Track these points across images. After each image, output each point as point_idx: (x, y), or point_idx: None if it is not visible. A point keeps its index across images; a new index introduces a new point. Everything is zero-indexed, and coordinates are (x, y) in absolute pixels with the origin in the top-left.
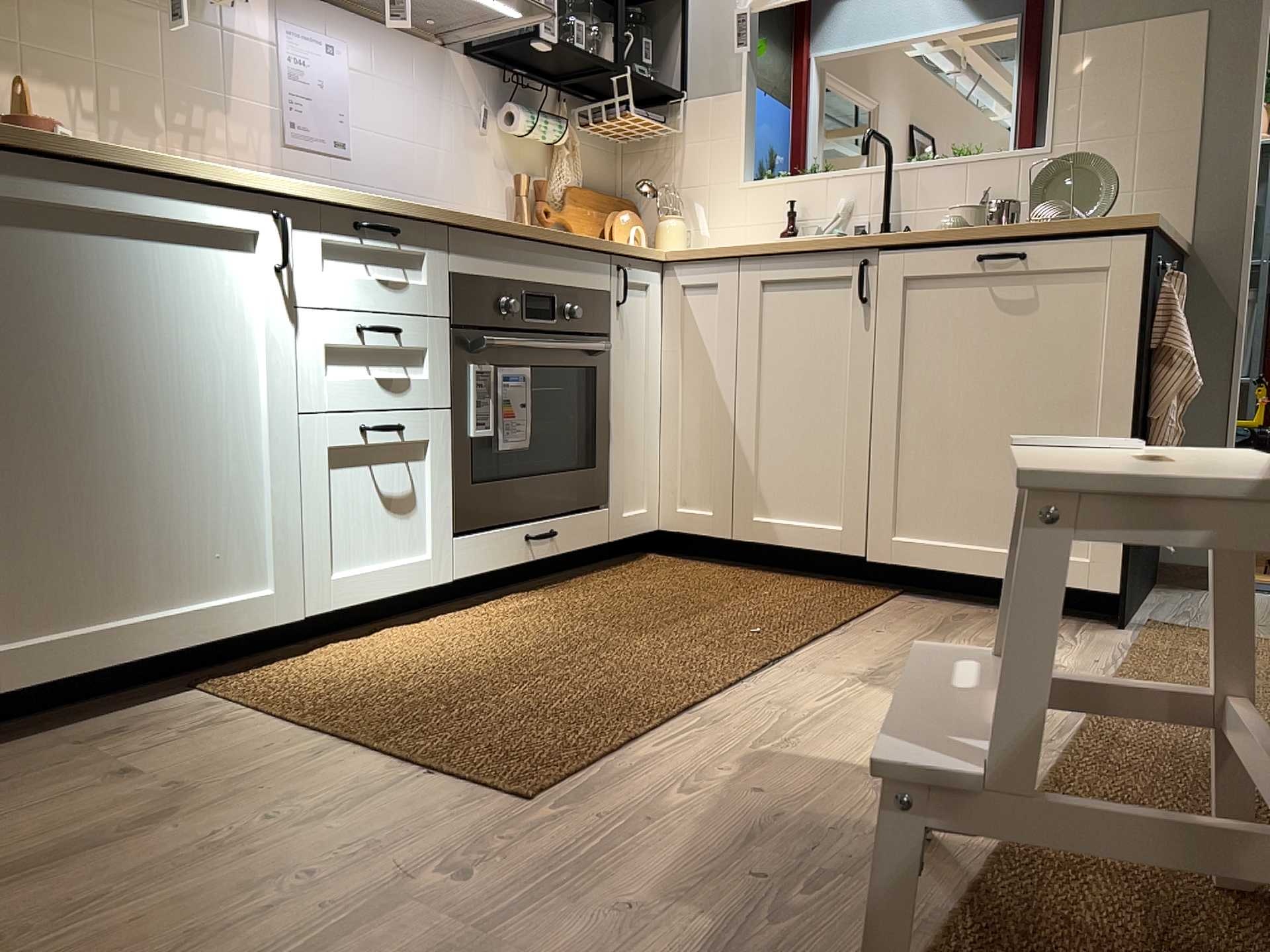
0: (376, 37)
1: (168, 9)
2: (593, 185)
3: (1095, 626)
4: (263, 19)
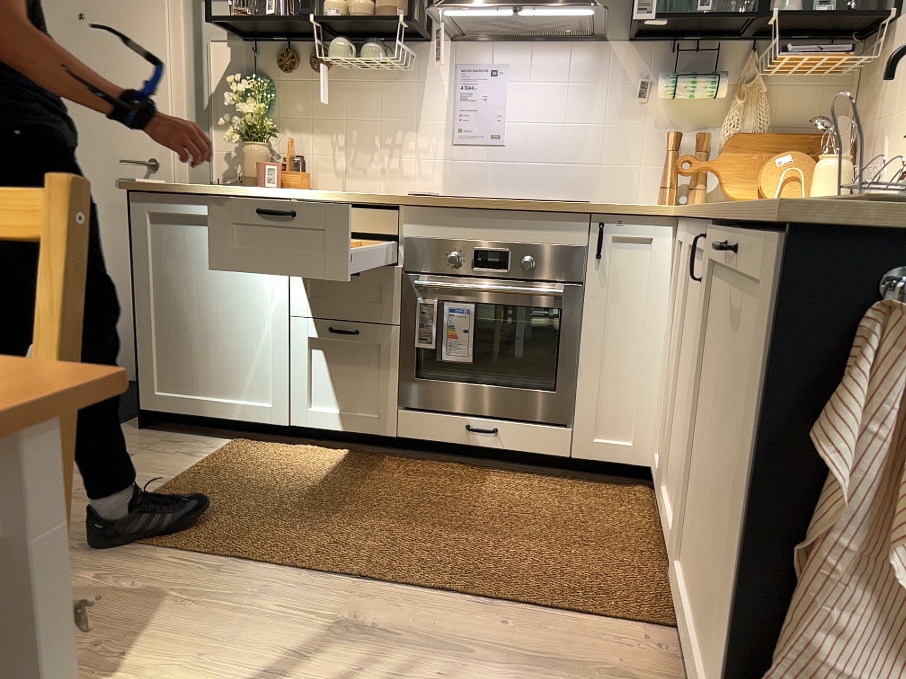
0: (531, 54)
1: (383, 79)
2: (796, 127)
3: None
4: (442, 68)
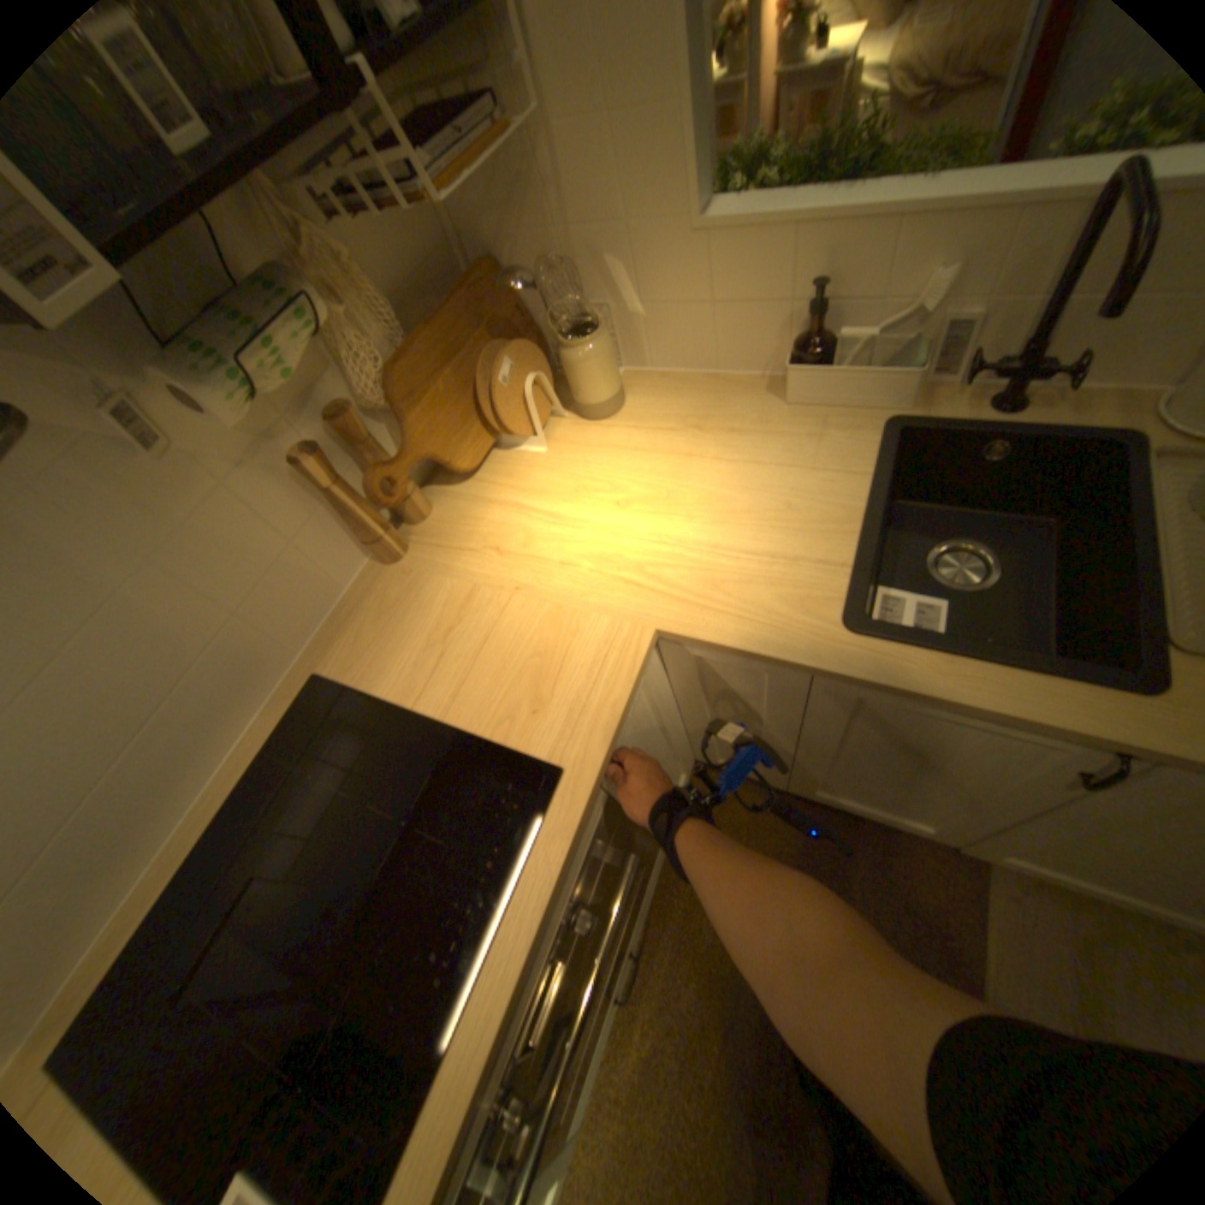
0: None
1: None
2: (402, 270)
3: None
4: None
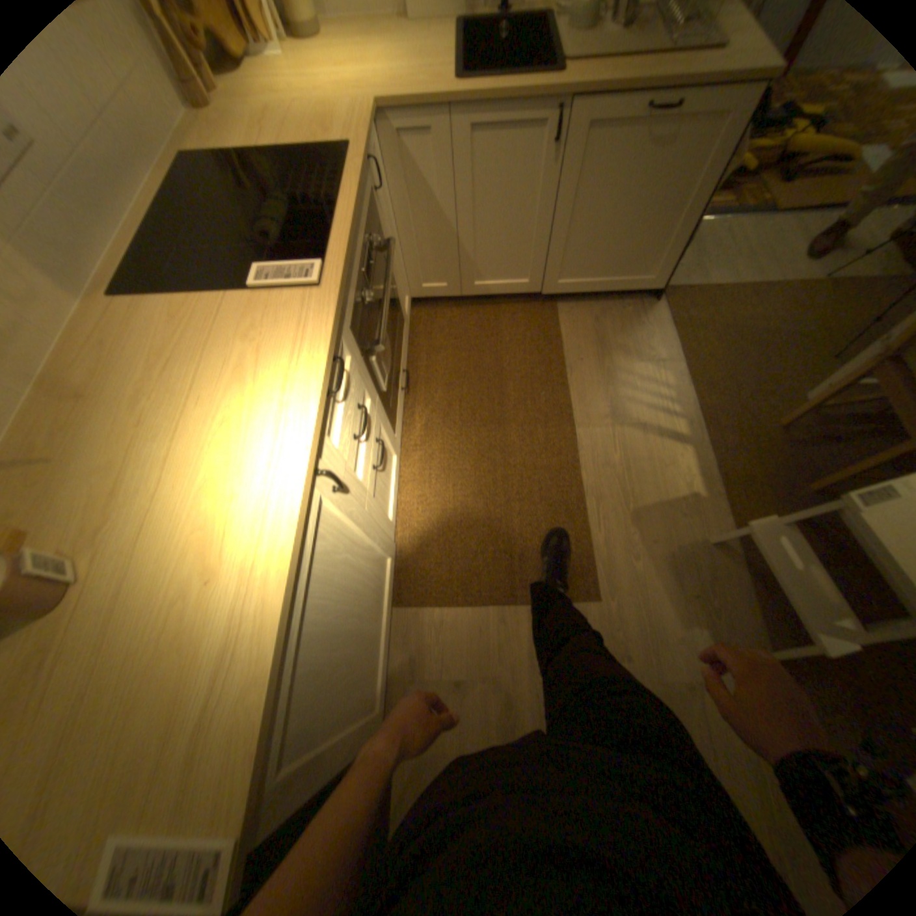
0: None
1: None
2: None
3: (650, 304)
4: None
